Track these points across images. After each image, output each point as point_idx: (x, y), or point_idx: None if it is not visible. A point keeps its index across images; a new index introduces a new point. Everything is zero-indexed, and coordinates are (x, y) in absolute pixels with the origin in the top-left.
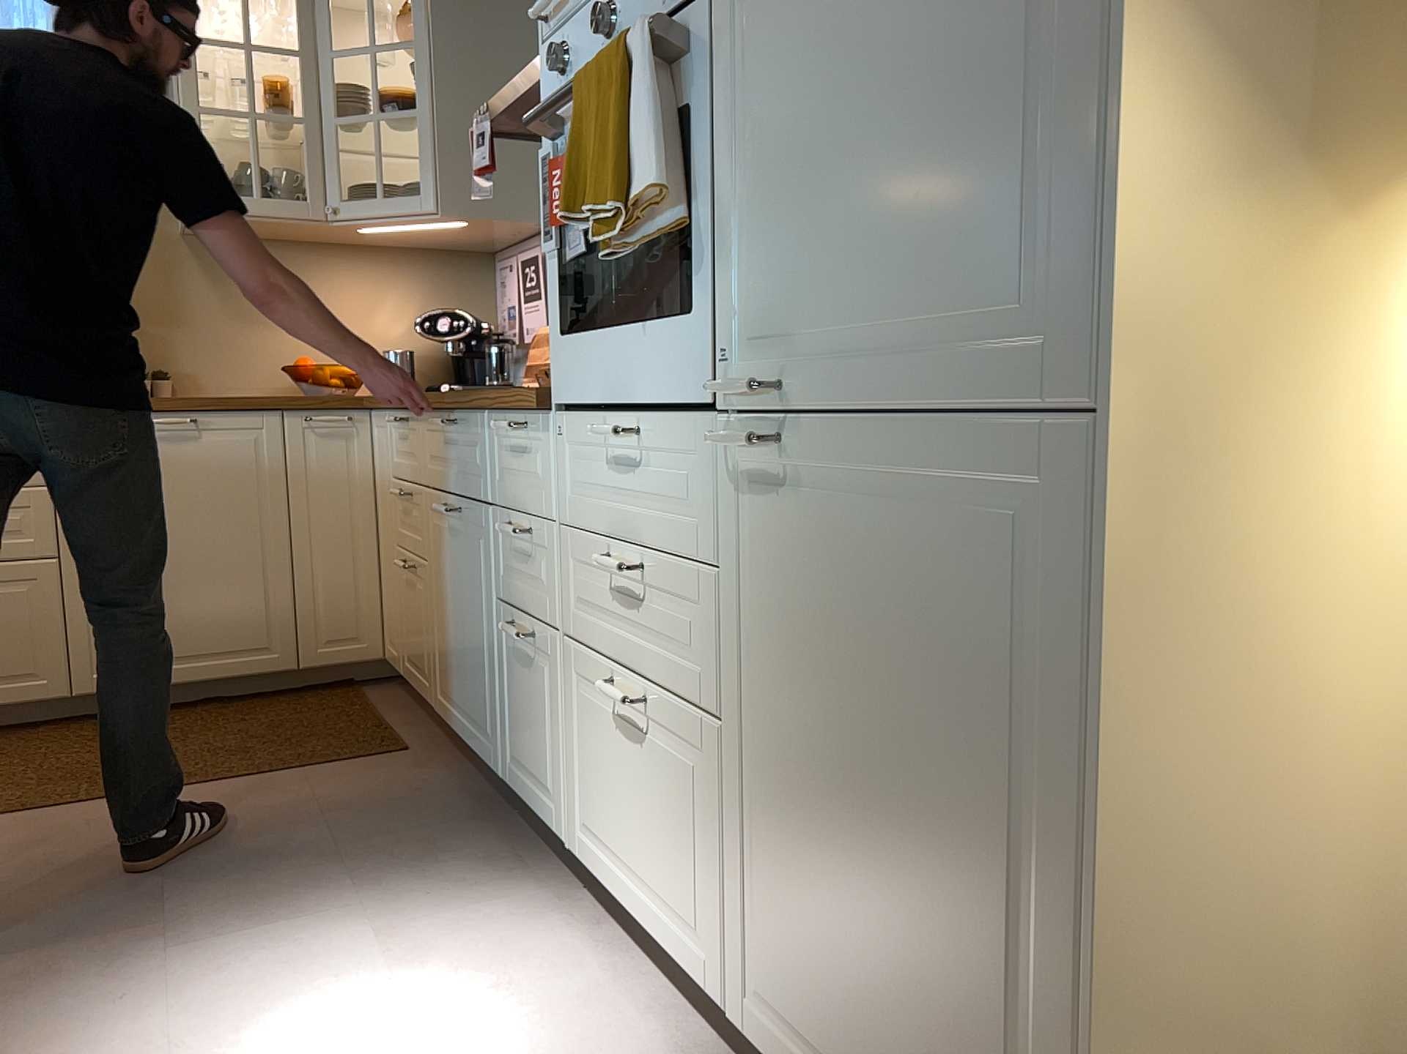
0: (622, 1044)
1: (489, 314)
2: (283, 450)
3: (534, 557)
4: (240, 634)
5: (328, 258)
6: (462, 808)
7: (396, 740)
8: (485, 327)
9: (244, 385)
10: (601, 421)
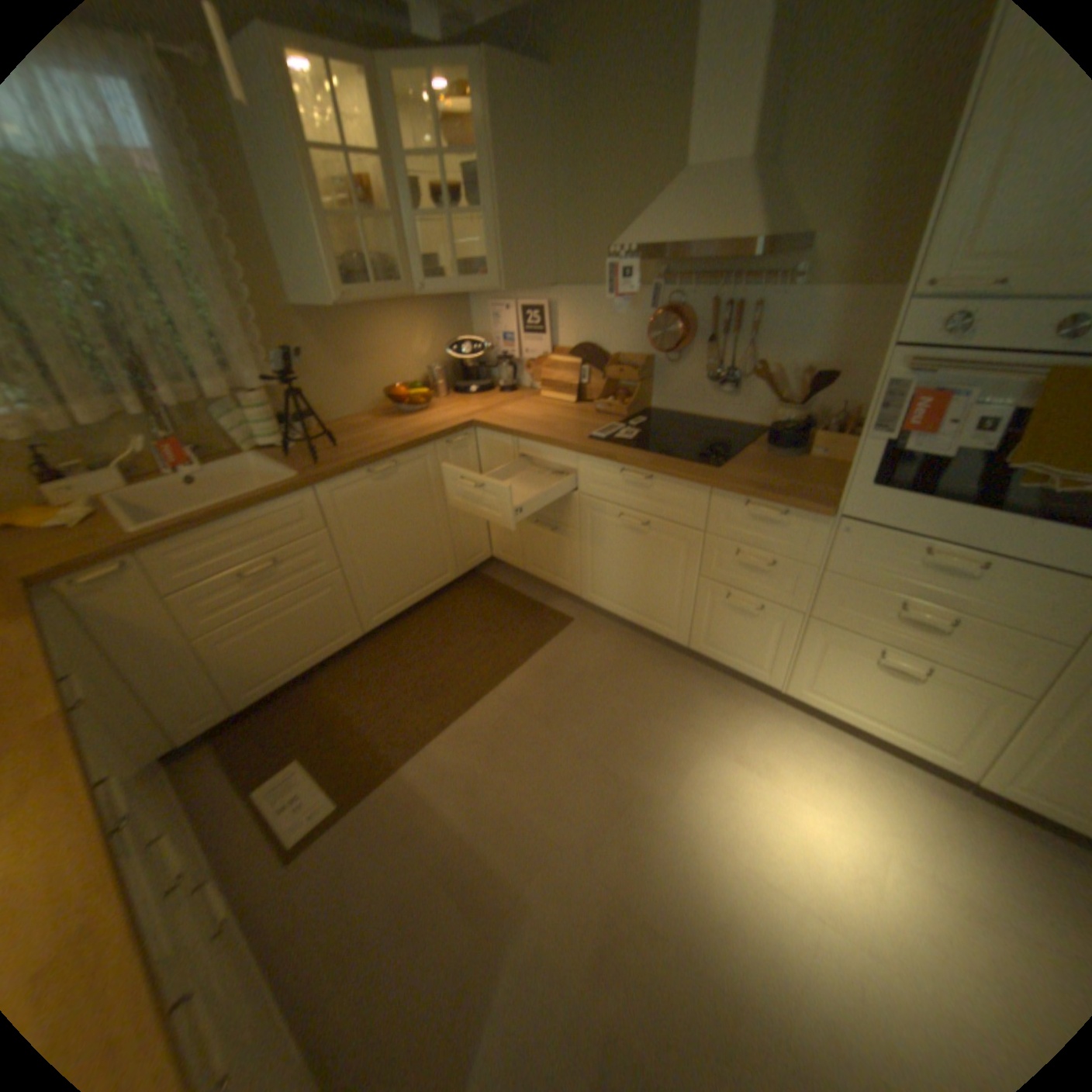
0: (897, 788)
1: (467, 331)
2: (436, 466)
3: (771, 573)
4: (432, 573)
5: (379, 309)
6: (652, 657)
7: (556, 613)
8: (488, 348)
9: (350, 409)
10: (914, 540)
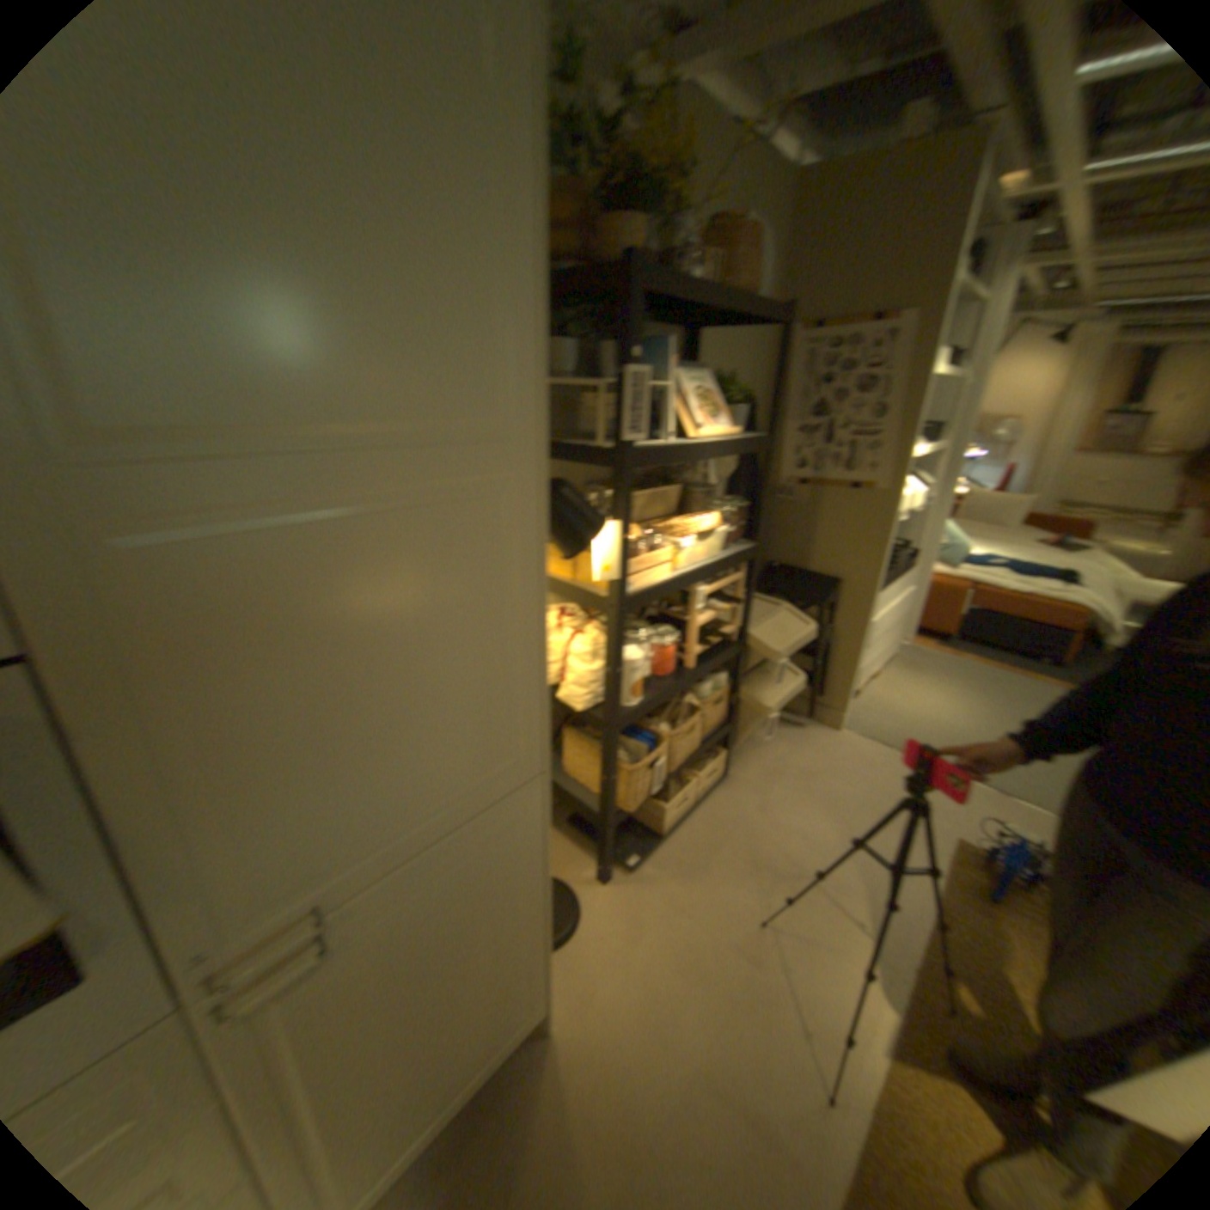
0: None
1: None
2: None
3: None
4: None
5: None
6: None
7: None
8: None
9: None
10: None
